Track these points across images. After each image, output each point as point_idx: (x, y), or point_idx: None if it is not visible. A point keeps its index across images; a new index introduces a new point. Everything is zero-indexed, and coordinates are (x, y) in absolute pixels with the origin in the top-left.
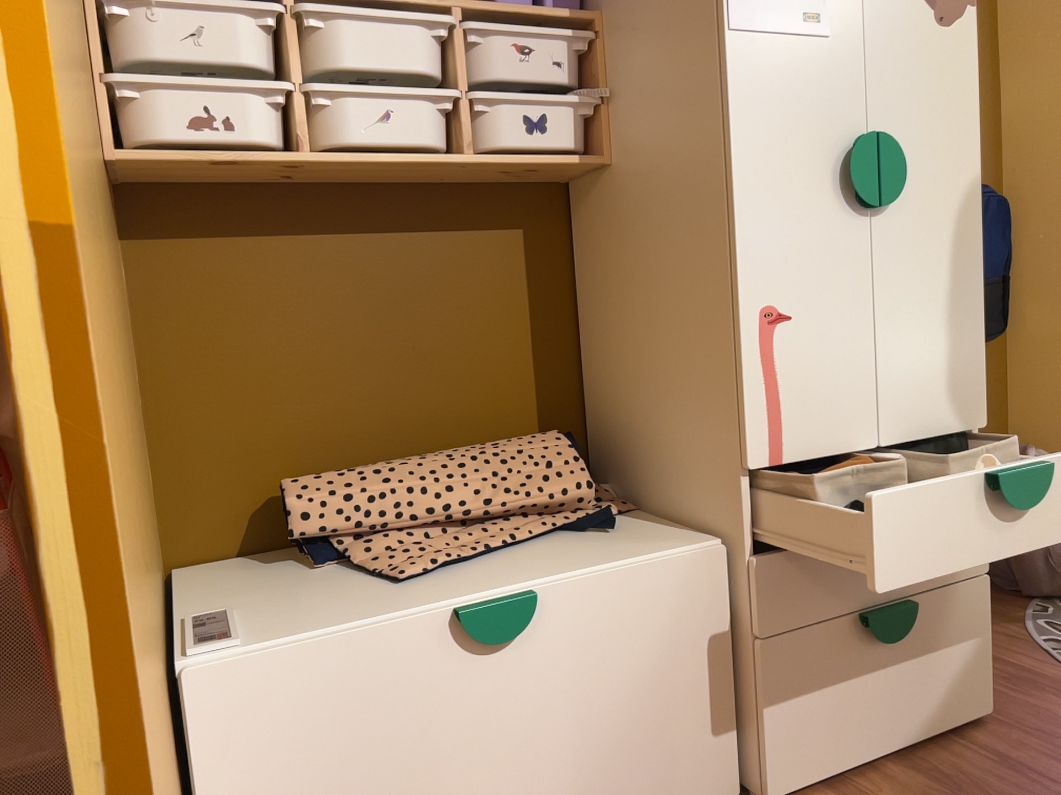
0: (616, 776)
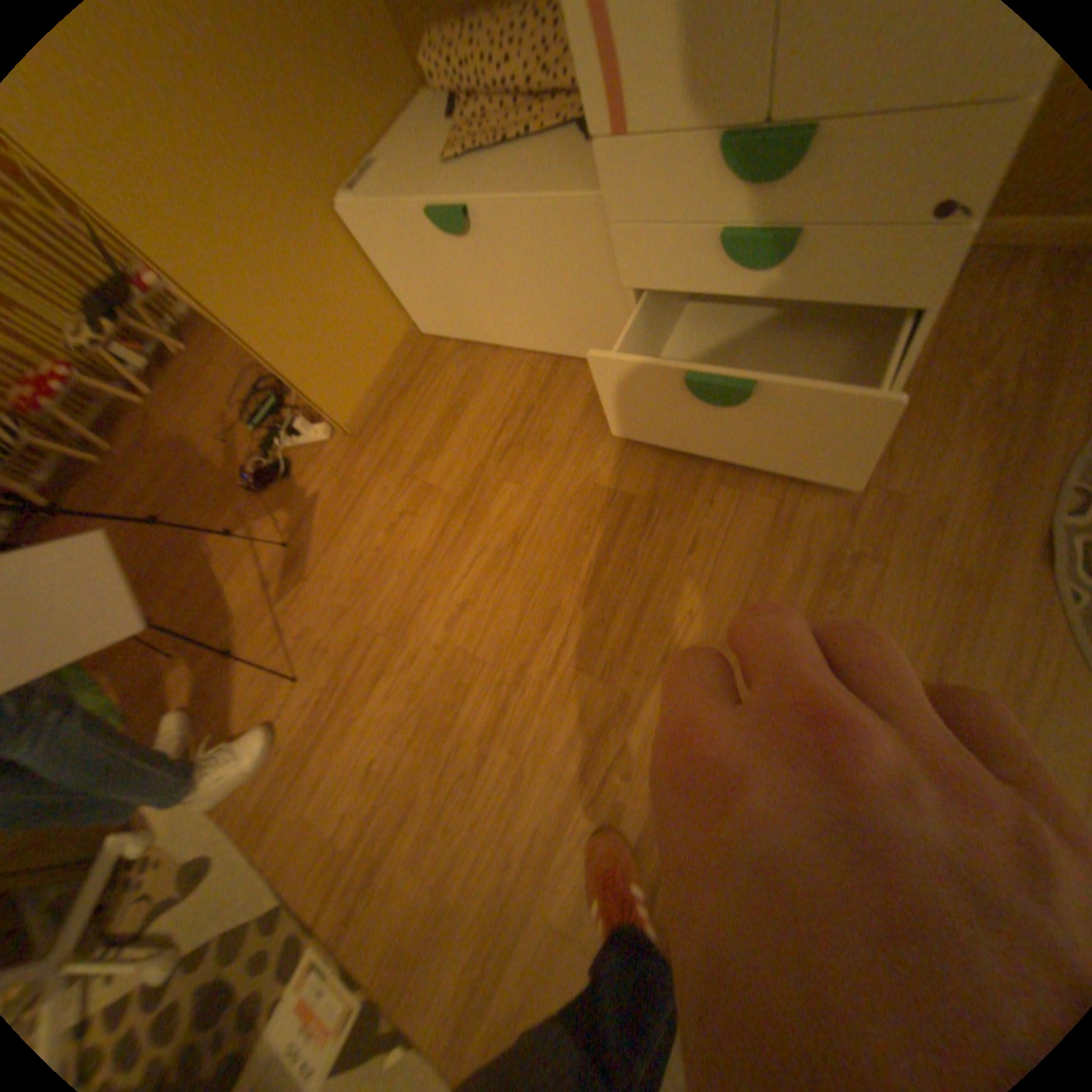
0: (553, 322)
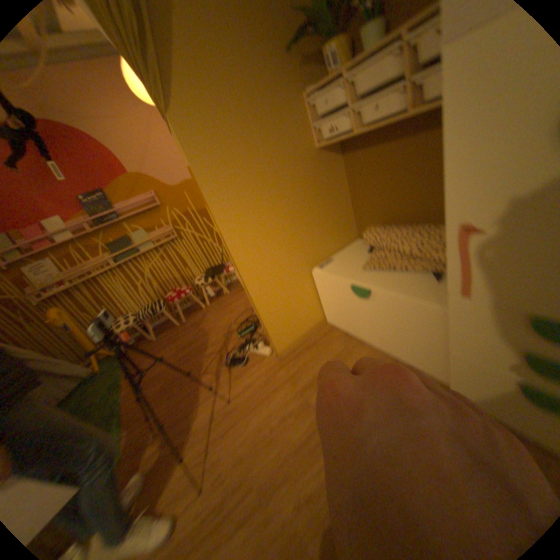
0: (399, 344)
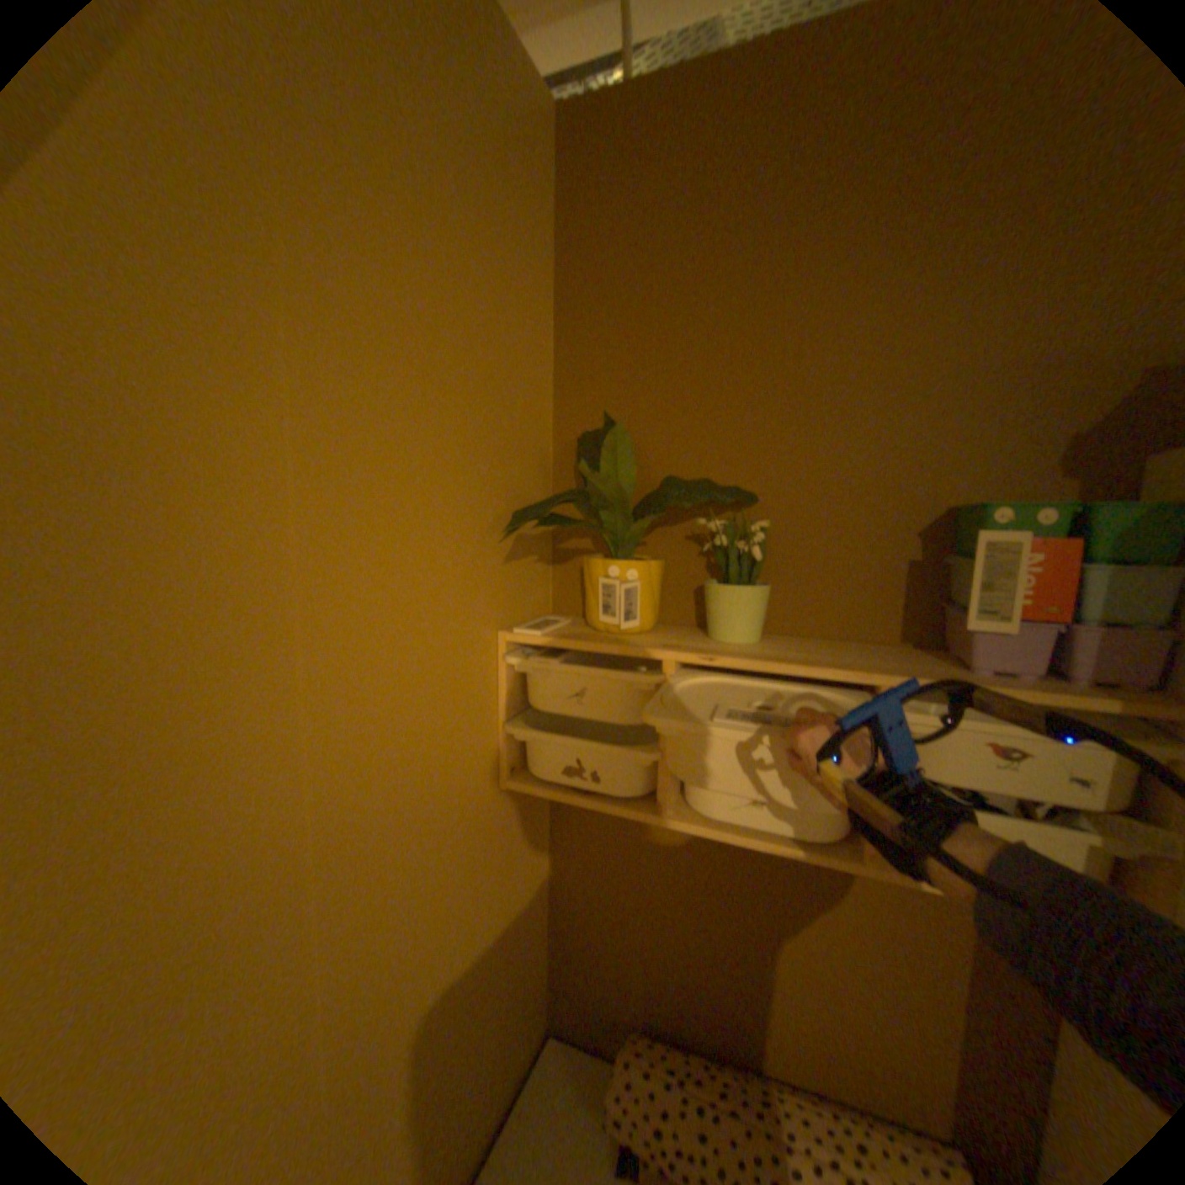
0: None
